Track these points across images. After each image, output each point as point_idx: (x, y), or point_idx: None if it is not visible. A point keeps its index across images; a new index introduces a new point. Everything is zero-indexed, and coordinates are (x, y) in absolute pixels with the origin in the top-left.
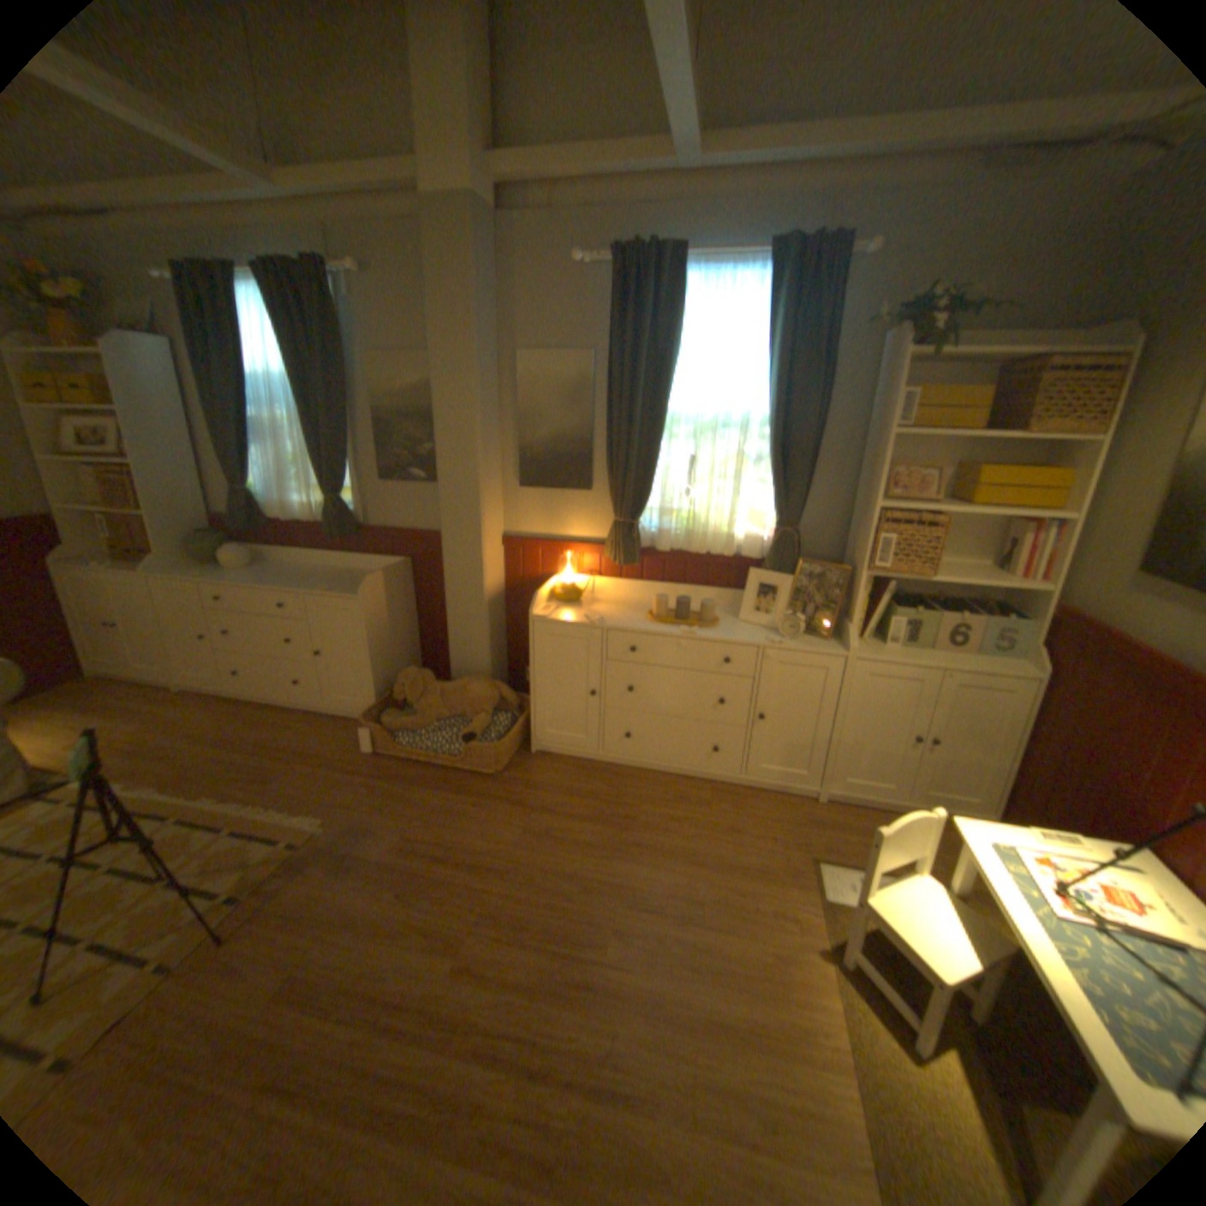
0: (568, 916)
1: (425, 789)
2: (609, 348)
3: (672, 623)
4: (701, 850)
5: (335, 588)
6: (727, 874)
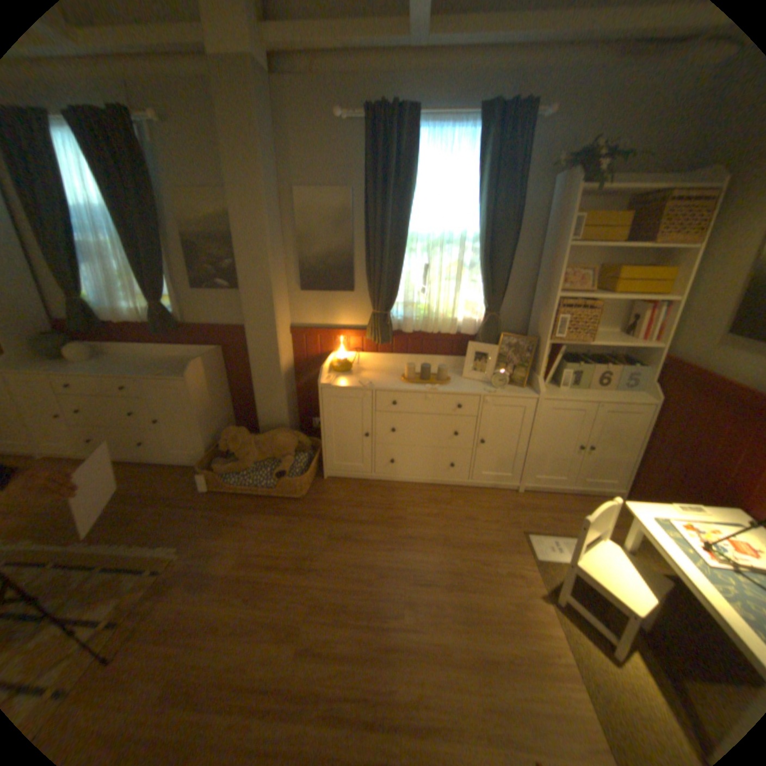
0: (371, 597)
1: (251, 514)
2: (364, 185)
3: (419, 383)
4: (451, 535)
5: (164, 372)
6: (472, 550)
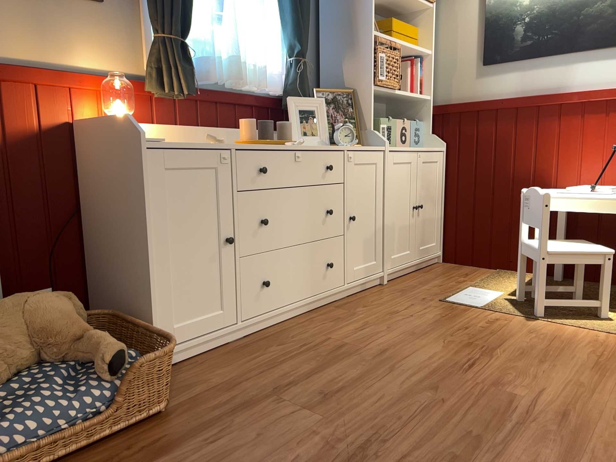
0: (462, 407)
1: None
2: None
3: (273, 141)
4: (405, 329)
5: None
6: (439, 327)
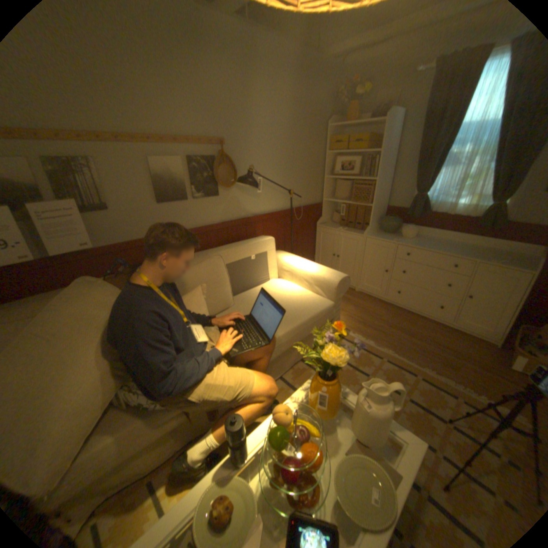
0: None
1: None
2: None
3: None
4: None
5: (502, 261)
6: None
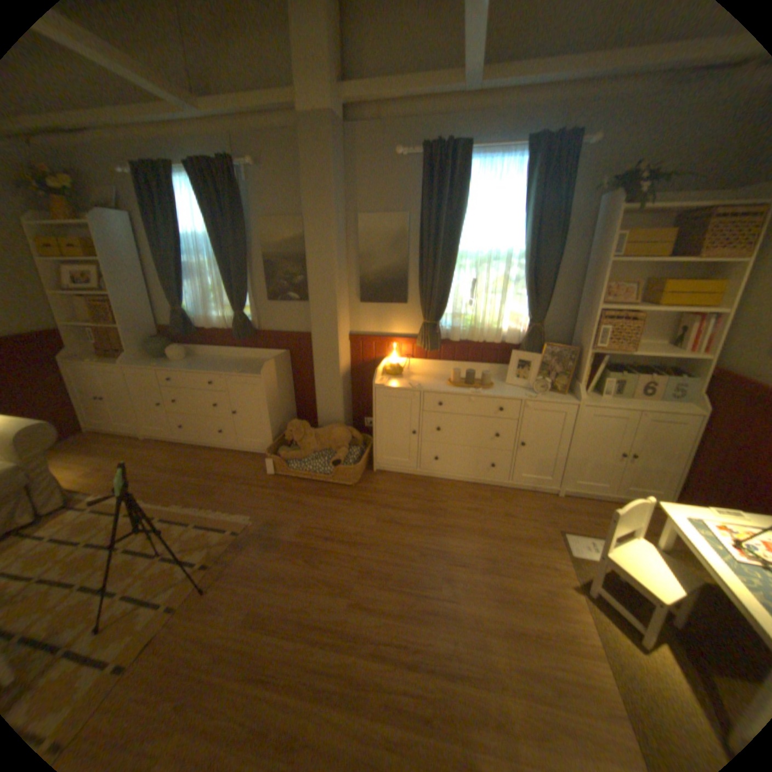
0: (413, 570)
1: (311, 495)
2: (420, 210)
3: (464, 386)
4: (489, 528)
5: (244, 370)
6: (508, 542)
